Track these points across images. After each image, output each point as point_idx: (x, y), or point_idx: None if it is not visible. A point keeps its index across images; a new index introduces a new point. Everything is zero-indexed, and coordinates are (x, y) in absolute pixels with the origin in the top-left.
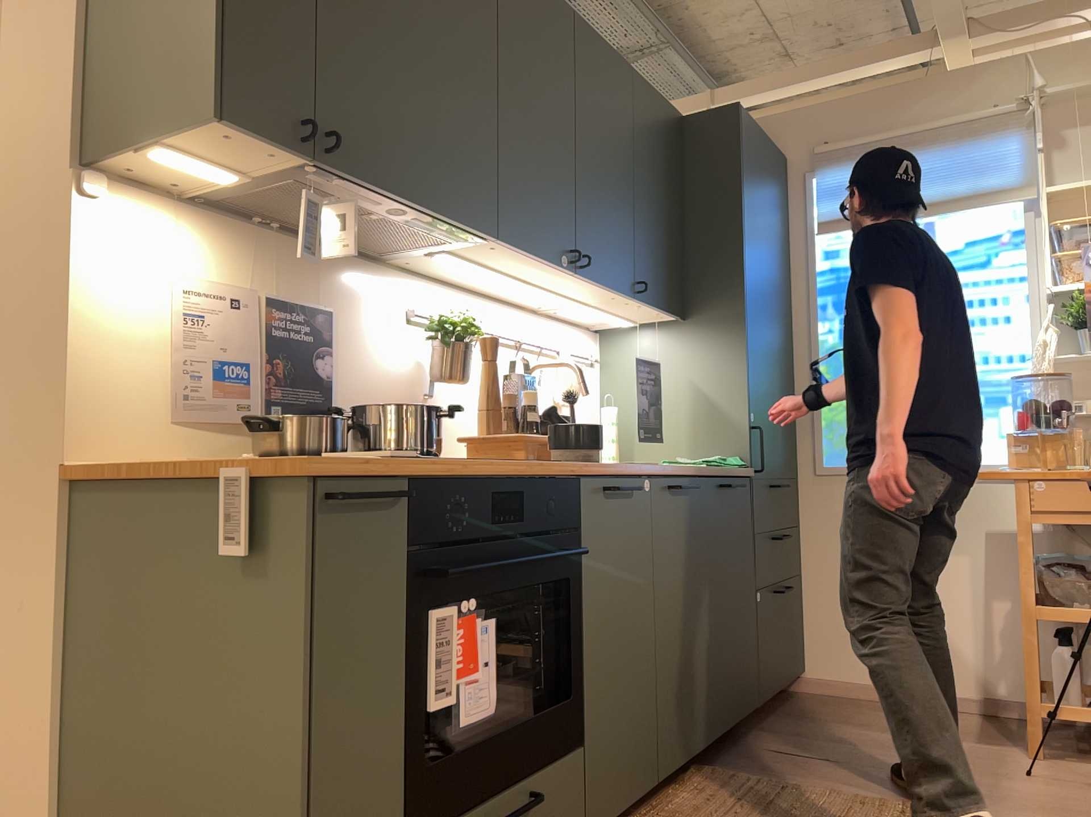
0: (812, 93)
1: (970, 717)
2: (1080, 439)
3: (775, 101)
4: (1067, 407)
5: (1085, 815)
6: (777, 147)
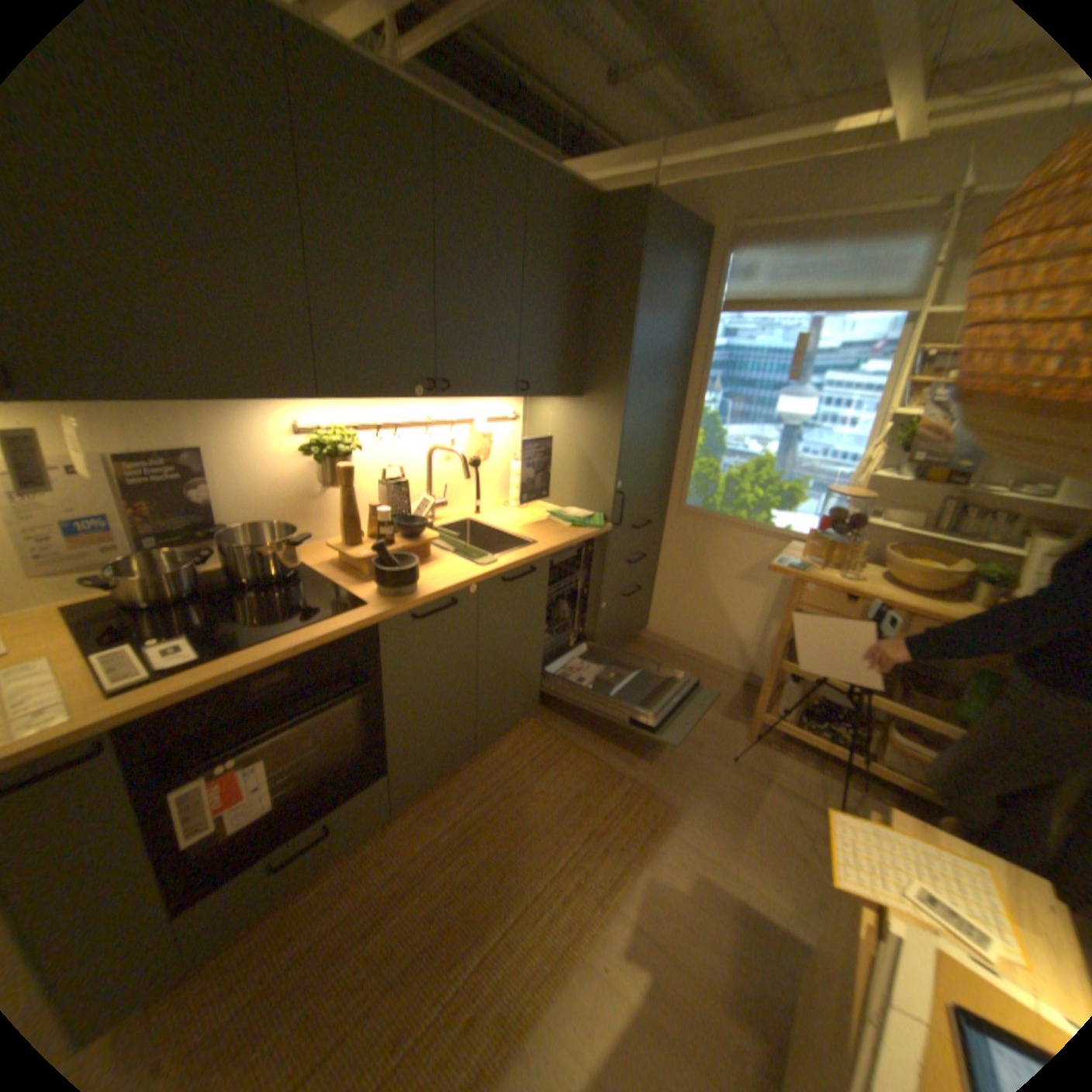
0: (757, 149)
1: (733, 684)
2: (862, 550)
3: (721, 155)
4: (870, 512)
5: (745, 816)
6: (708, 213)
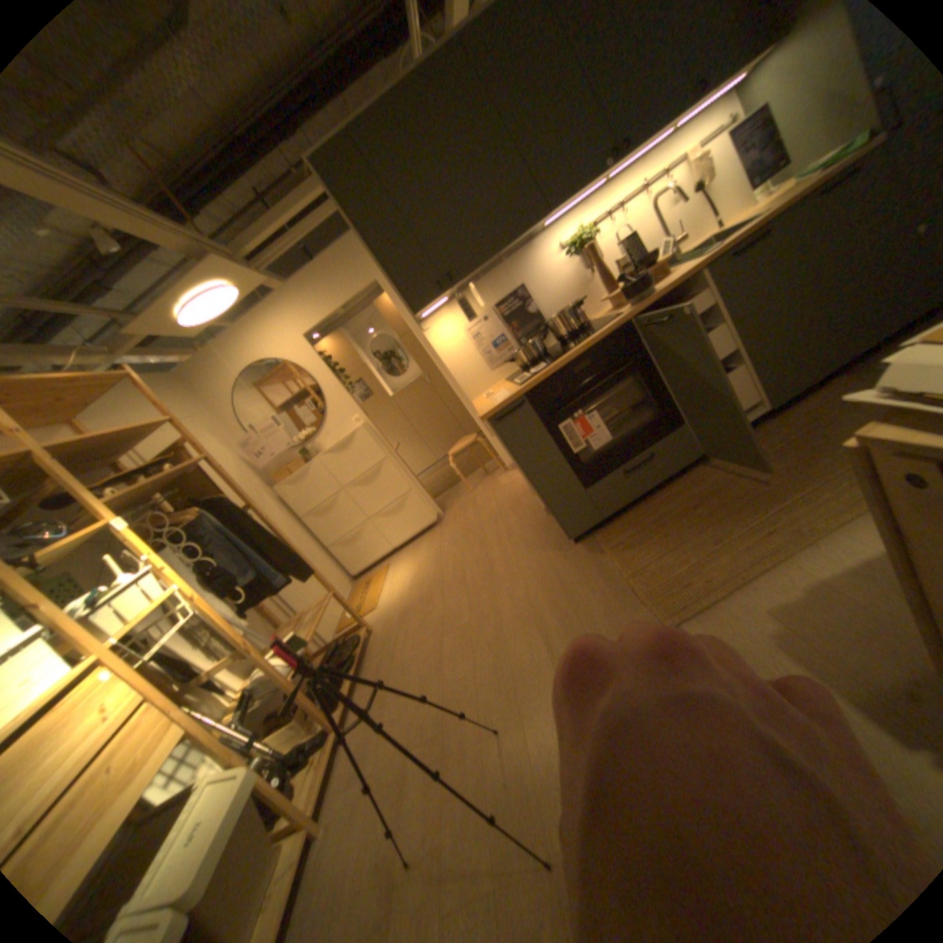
0: None
1: None
2: None
3: None
4: None
5: None
6: None
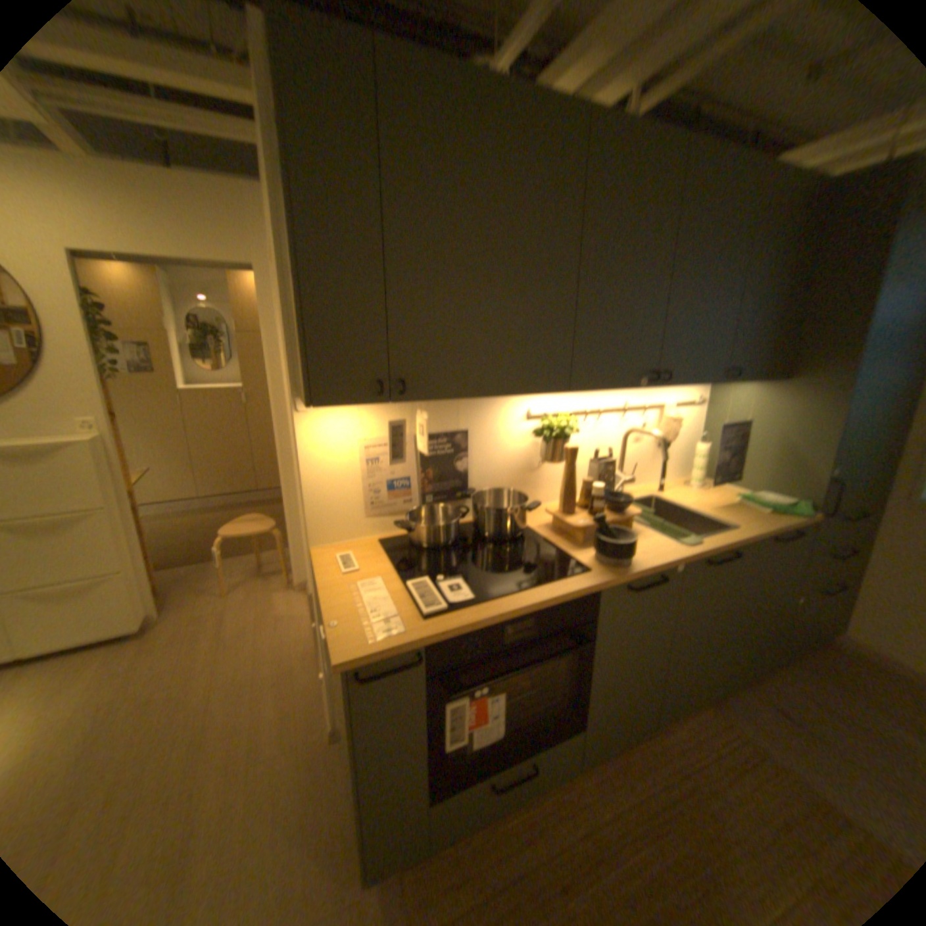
0: None
1: None
2: None
3: None
4: None
5: None
6: None
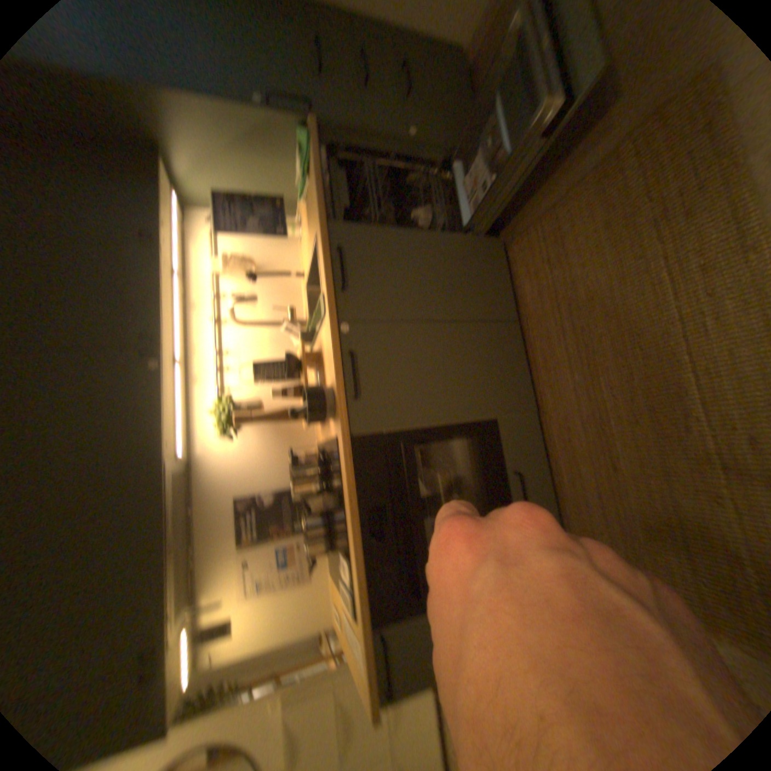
0: None
1: None
2: None
3: None
4: None
5: None
6: None
